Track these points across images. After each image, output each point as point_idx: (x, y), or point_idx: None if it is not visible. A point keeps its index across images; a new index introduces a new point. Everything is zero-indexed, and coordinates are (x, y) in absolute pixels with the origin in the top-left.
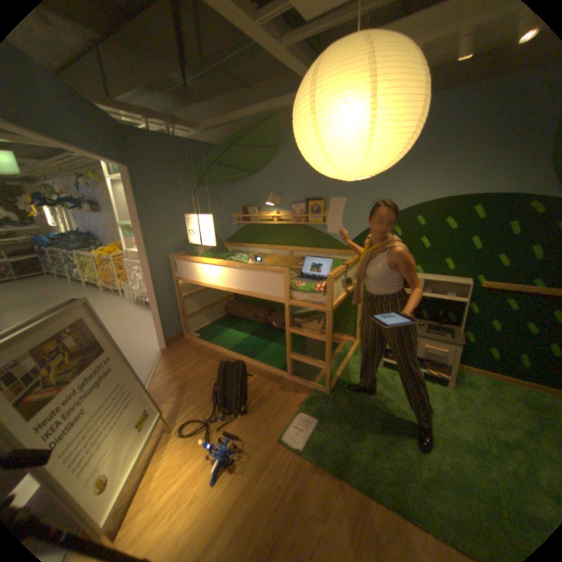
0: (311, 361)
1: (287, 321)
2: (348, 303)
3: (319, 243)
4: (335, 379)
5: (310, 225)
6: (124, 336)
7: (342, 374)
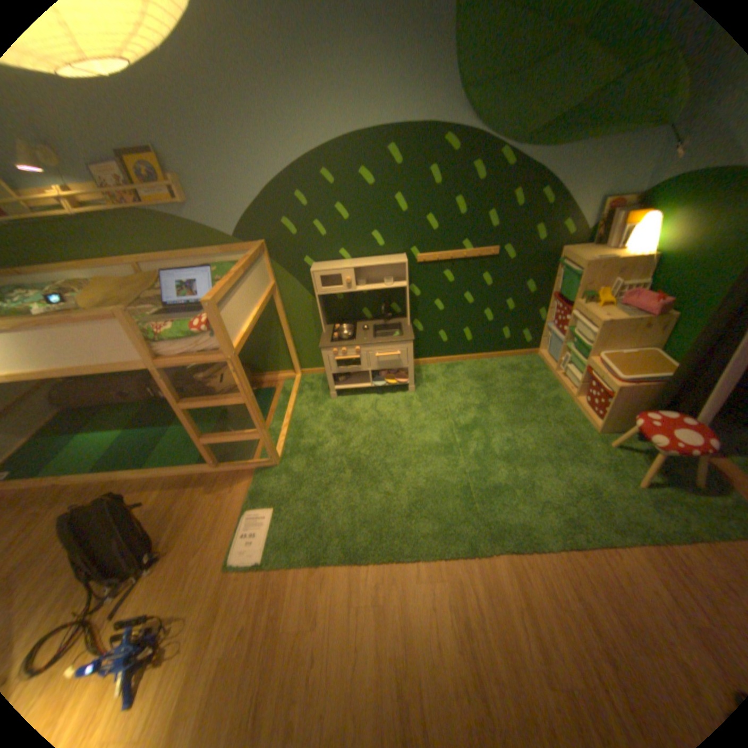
0: (236, 435)
1: (167, 394)
2: (267, 326)
3: (181, 240)
4: (282, 440)
5: (147, 206)
6: None
7: (289, 428)
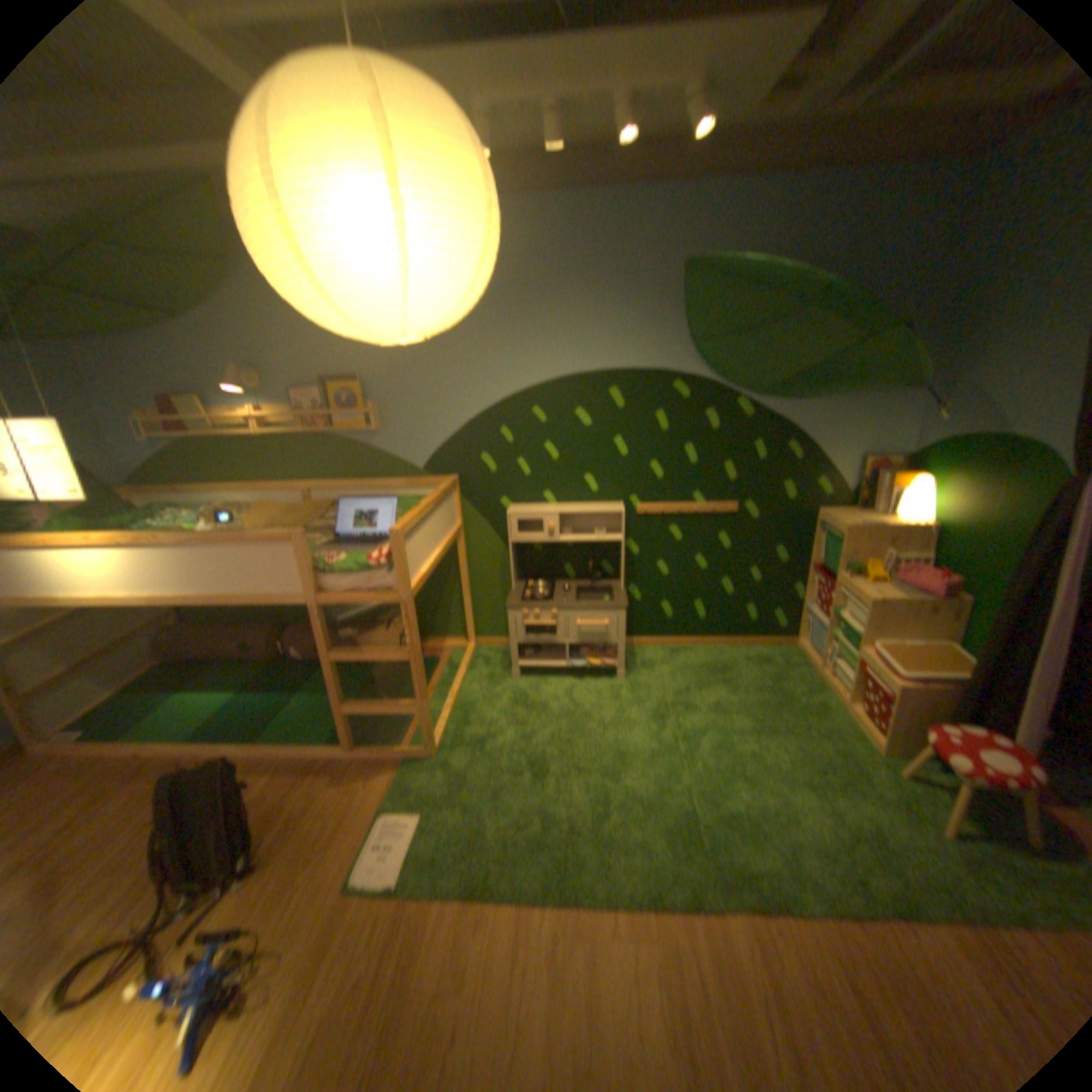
0: (388, 704)
1: (320, 637)
2: (443, 575)
3: (364, 467)
4: (442, 723)
5: (339, 430)
6: None
7: (453, 710)
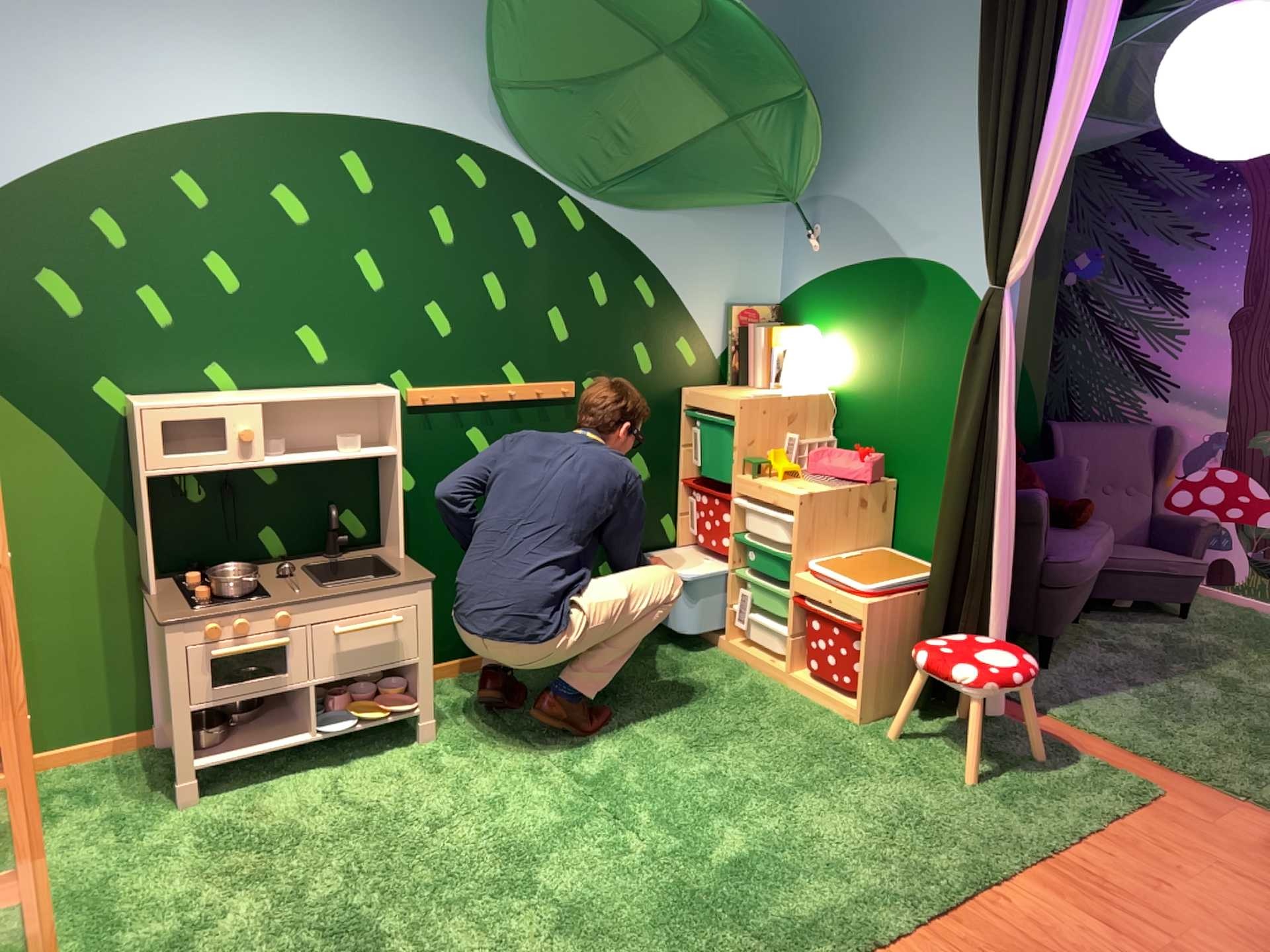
0: None
1: None
2: None
3: None
4: (44, 948)
5: None
6: None
7: (53, 916)
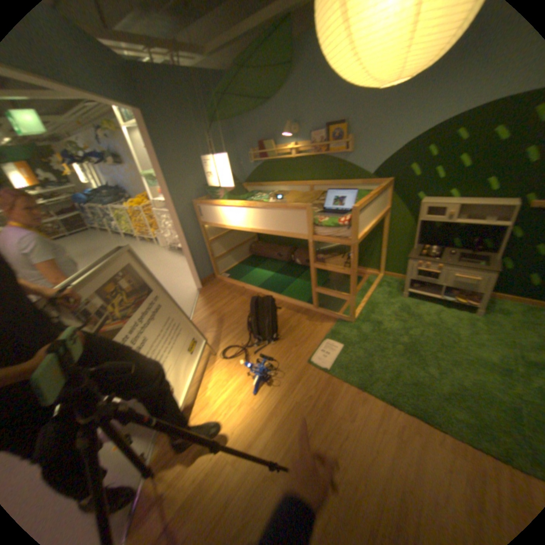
0: (335, 294)
1: (310, 257)
2: (372, 236)
3: (340, 174)
4: (359, 309)
5: (331, 154)
6: (164, 279)
7: (366, 305)
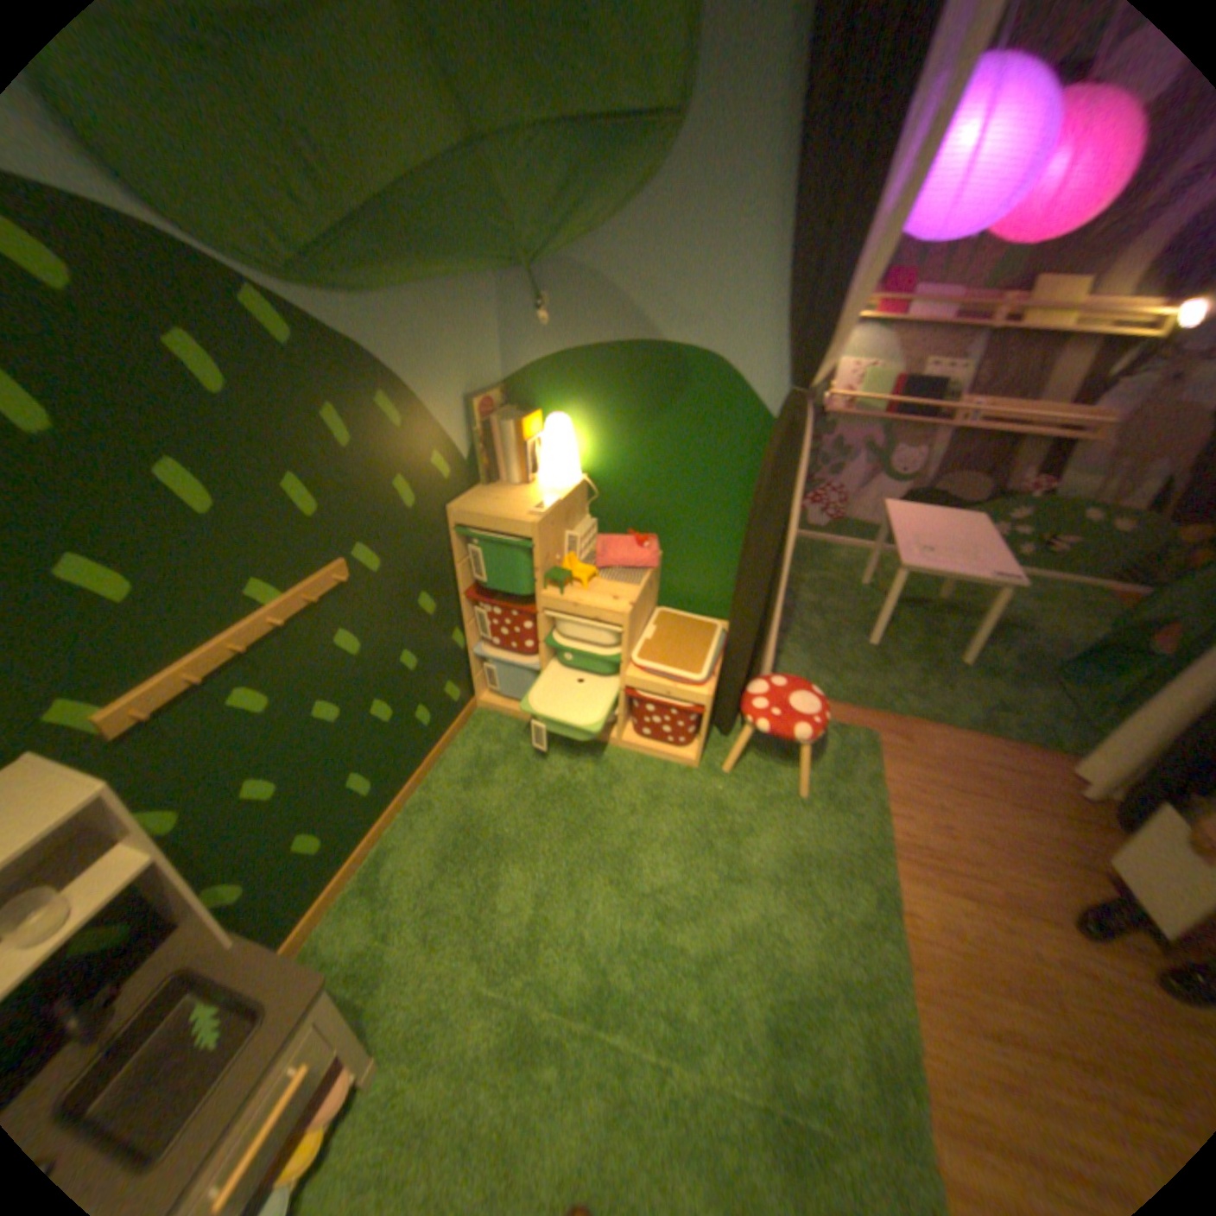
0: None
1: None
2: None
3: None
4: None
5: None
6: None
7: None
